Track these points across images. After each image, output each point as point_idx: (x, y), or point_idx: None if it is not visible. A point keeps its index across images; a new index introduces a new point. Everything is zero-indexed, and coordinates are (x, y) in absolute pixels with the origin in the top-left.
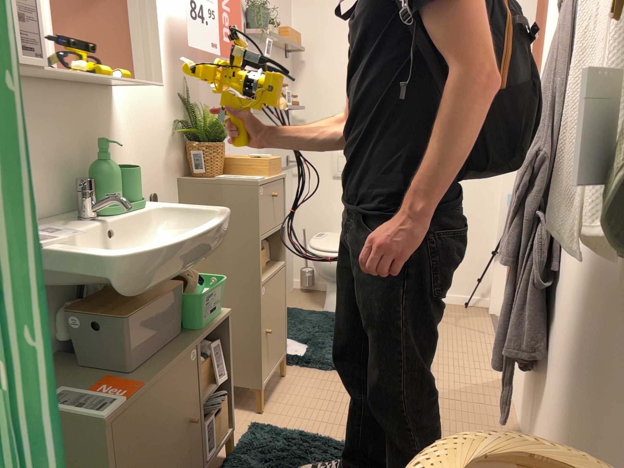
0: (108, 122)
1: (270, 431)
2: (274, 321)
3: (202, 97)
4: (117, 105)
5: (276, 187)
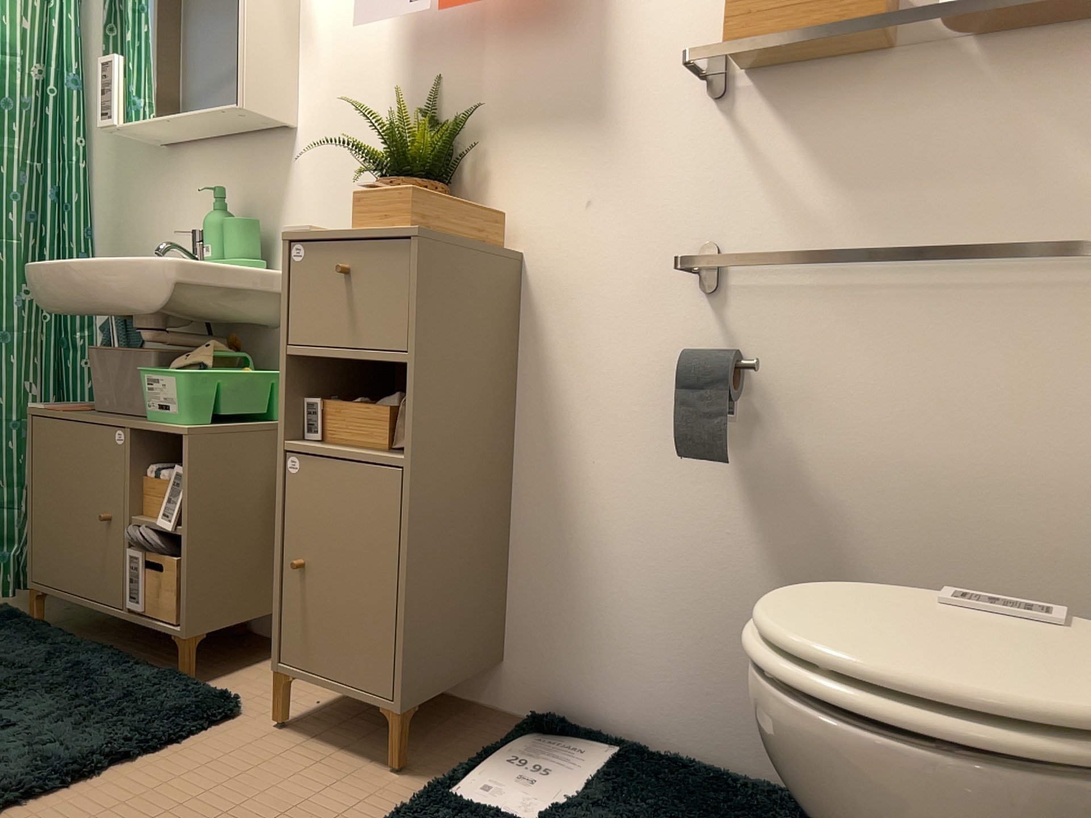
0: (288, 175)
1: (195, 696)
2: (337, 561)
3: (487, 104)
4: (303, 152)
5: (367, 257)
